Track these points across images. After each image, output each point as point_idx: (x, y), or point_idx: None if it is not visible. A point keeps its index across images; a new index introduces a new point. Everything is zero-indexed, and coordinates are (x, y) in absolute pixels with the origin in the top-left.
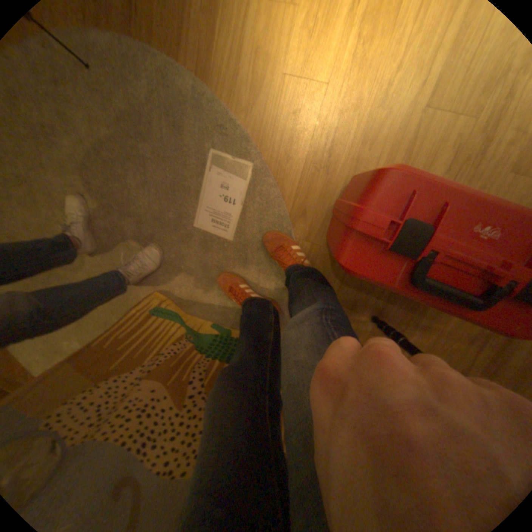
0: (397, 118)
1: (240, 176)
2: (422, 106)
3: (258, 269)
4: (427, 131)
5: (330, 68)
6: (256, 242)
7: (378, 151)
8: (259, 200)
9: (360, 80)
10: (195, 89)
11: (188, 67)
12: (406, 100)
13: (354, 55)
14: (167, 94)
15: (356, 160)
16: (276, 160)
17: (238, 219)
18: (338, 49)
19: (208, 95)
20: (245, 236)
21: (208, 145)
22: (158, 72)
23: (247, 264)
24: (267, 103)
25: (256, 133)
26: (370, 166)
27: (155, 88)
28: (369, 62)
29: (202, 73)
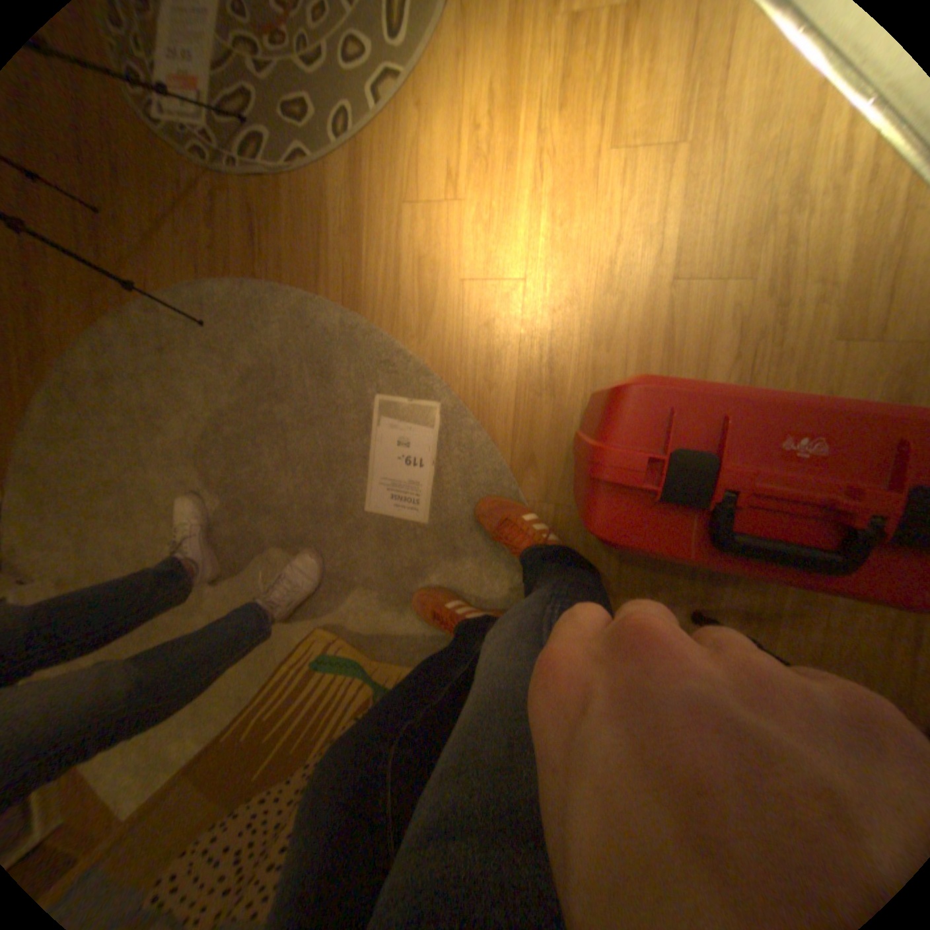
0: (636, 302)
1: (425, 424)
2: (669, 280)
3: (478, 562)
4: (687, 309)
5: (524, 261)
6: (467, 519)
7: (623, 351)
8: (460, 454)
9: (570, 267)
10: (346, 323)
11: (333, 299)
12: (643, 277)
13: (552, 239)
14: (308, 336)
15: (593, 370)
16: (475, 392)
17: (432, 489)
18: (530, 236)
19: (364, 327)
20: (447, 513)
21: (372, 391)
22: (294, 313)
23: (458, 556)
24: (447, 320)
25: (439, 362)
26: (617, 374)
27: (292, 333)
28: (576, 242)
29: (352, 302)
